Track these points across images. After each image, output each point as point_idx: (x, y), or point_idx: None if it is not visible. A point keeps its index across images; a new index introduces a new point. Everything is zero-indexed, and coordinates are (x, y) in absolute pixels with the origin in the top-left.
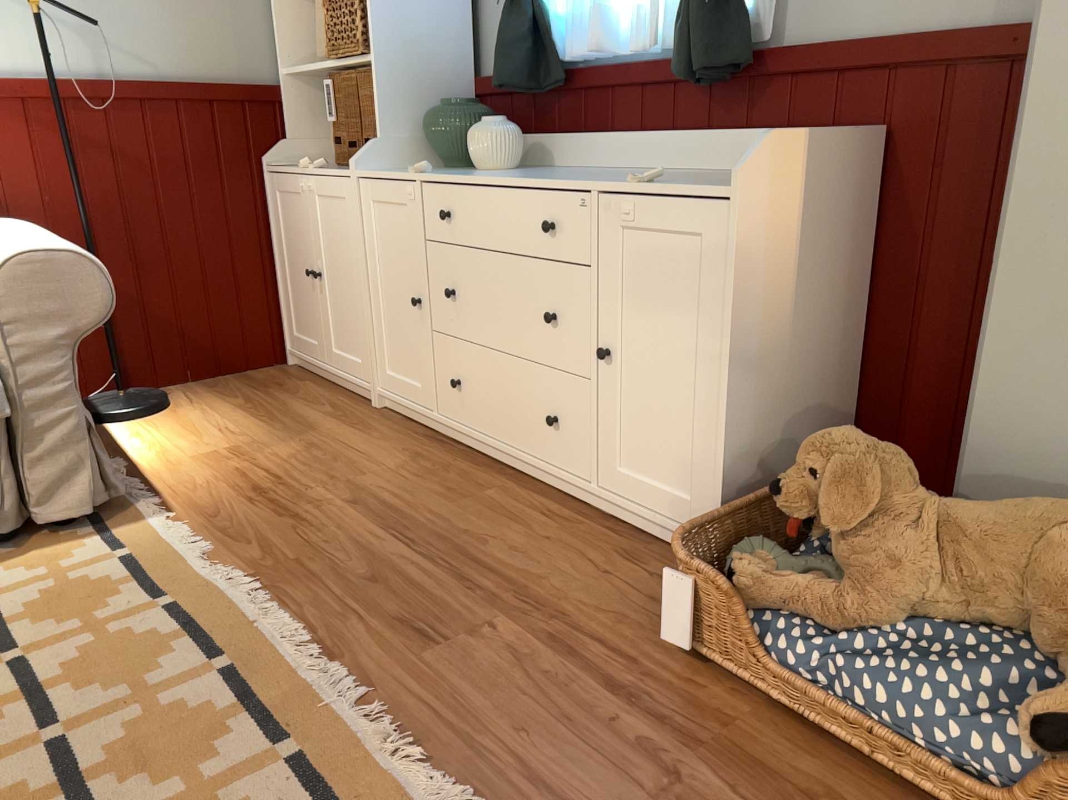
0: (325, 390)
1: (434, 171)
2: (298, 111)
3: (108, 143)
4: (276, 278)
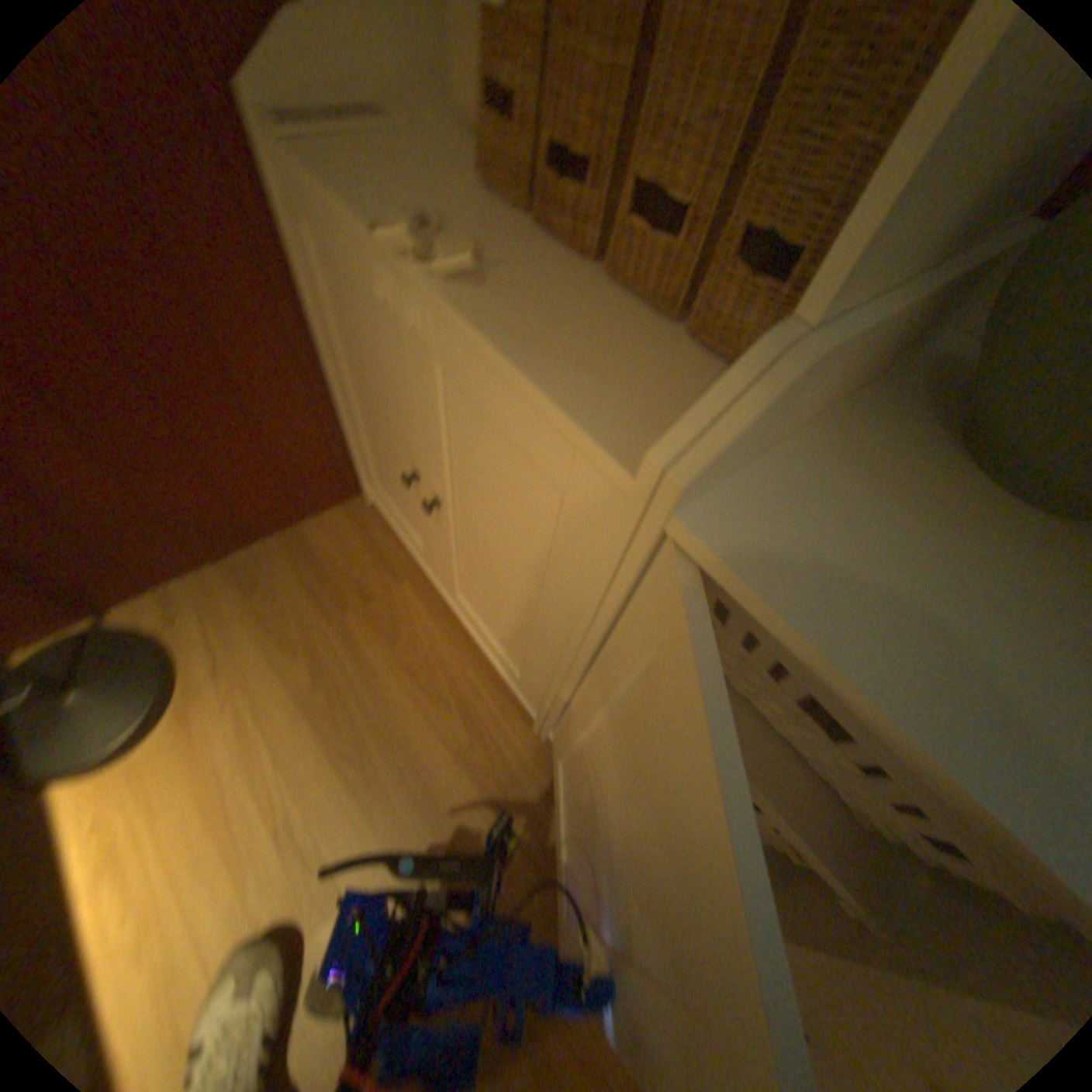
0: (444, 625)
1: (995, 509)
2: None
3: None
4: (333, 382)
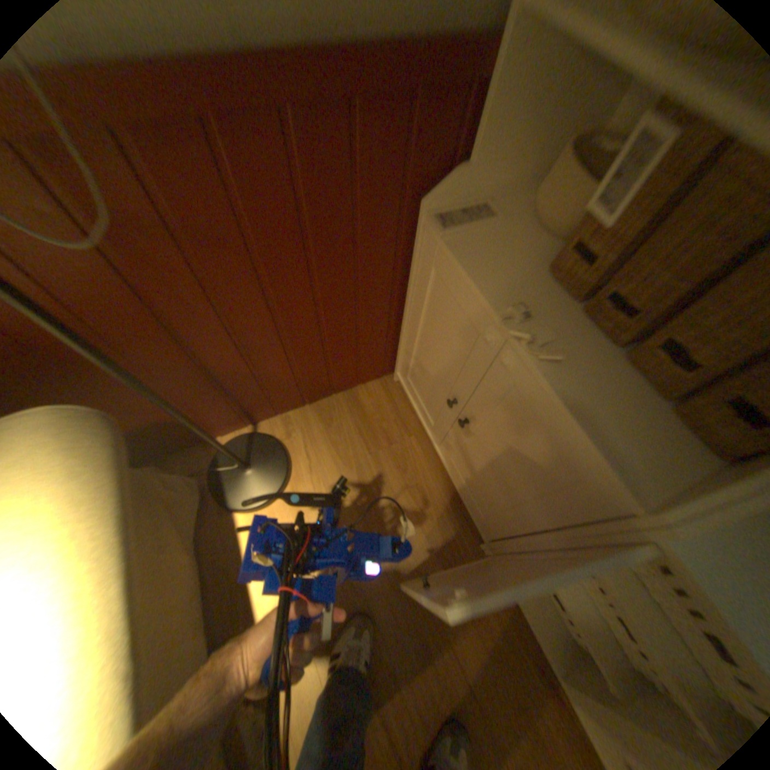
0: (433, 469)
1: None
2: (520, 95)
3: (151, 210)
4: (402, 325)
